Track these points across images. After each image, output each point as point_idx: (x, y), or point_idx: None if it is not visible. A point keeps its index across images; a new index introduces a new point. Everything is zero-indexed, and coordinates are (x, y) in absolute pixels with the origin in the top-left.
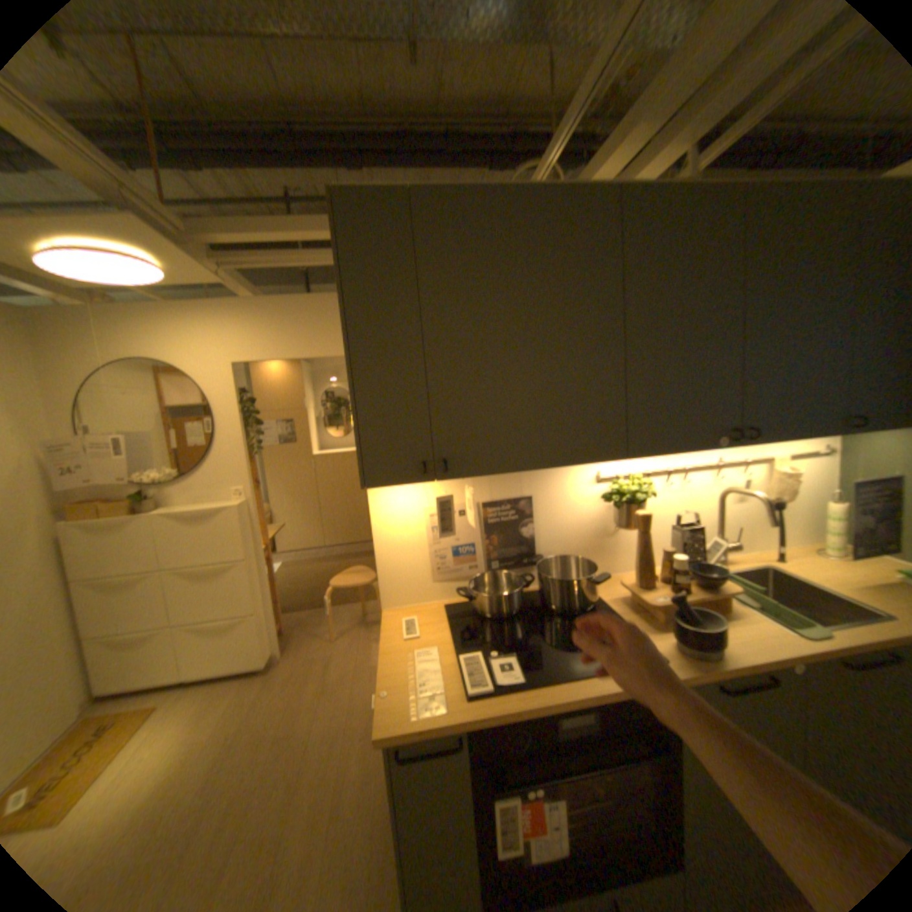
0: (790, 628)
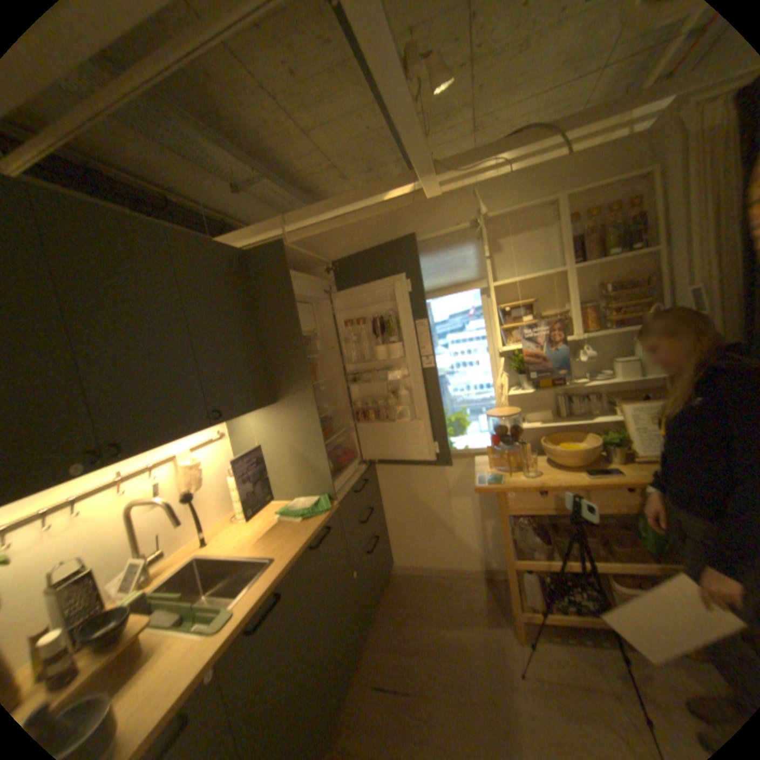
0: (198, 632)
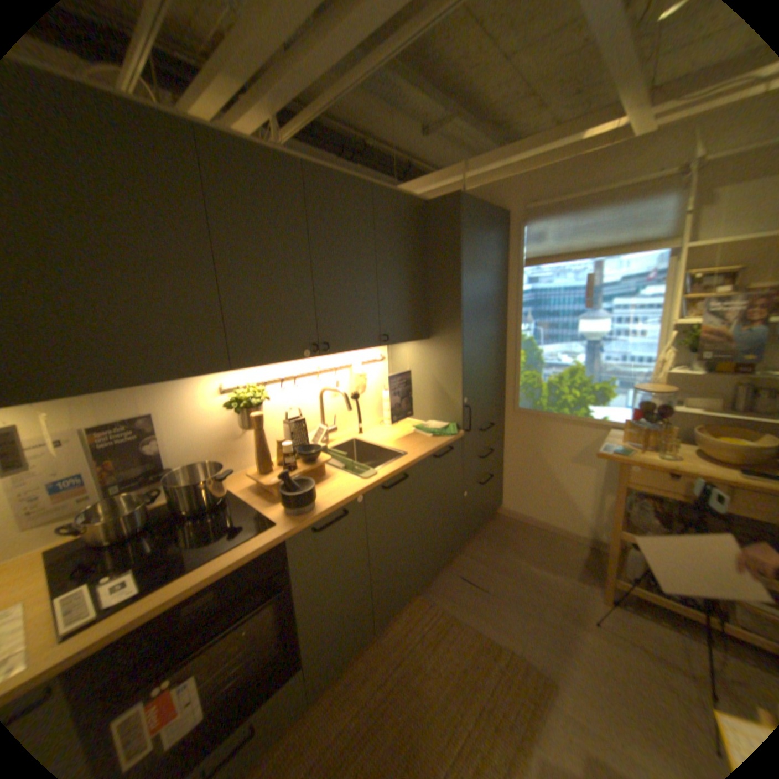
0: (356, 475)
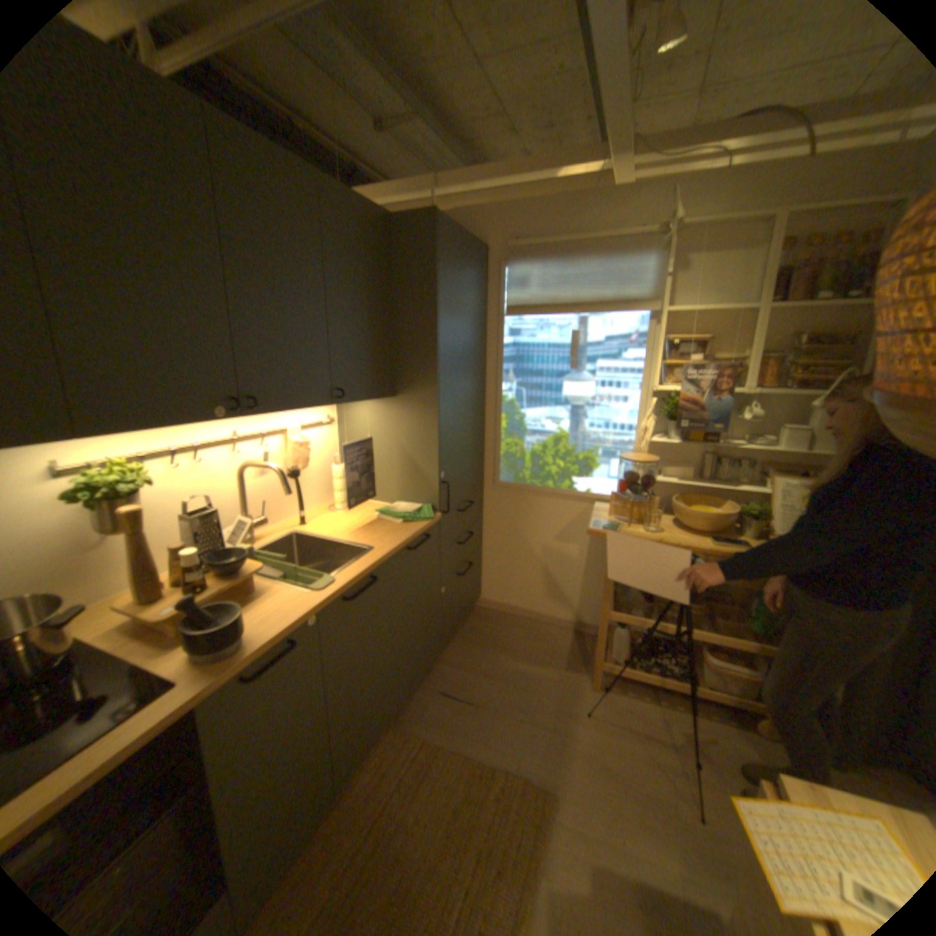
0: (303, 586)
